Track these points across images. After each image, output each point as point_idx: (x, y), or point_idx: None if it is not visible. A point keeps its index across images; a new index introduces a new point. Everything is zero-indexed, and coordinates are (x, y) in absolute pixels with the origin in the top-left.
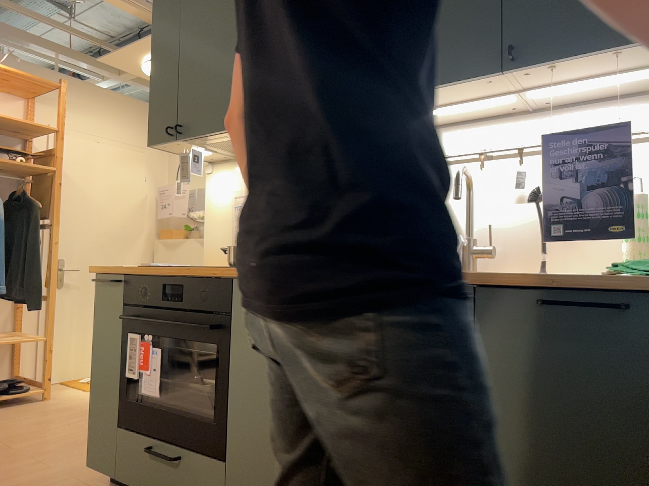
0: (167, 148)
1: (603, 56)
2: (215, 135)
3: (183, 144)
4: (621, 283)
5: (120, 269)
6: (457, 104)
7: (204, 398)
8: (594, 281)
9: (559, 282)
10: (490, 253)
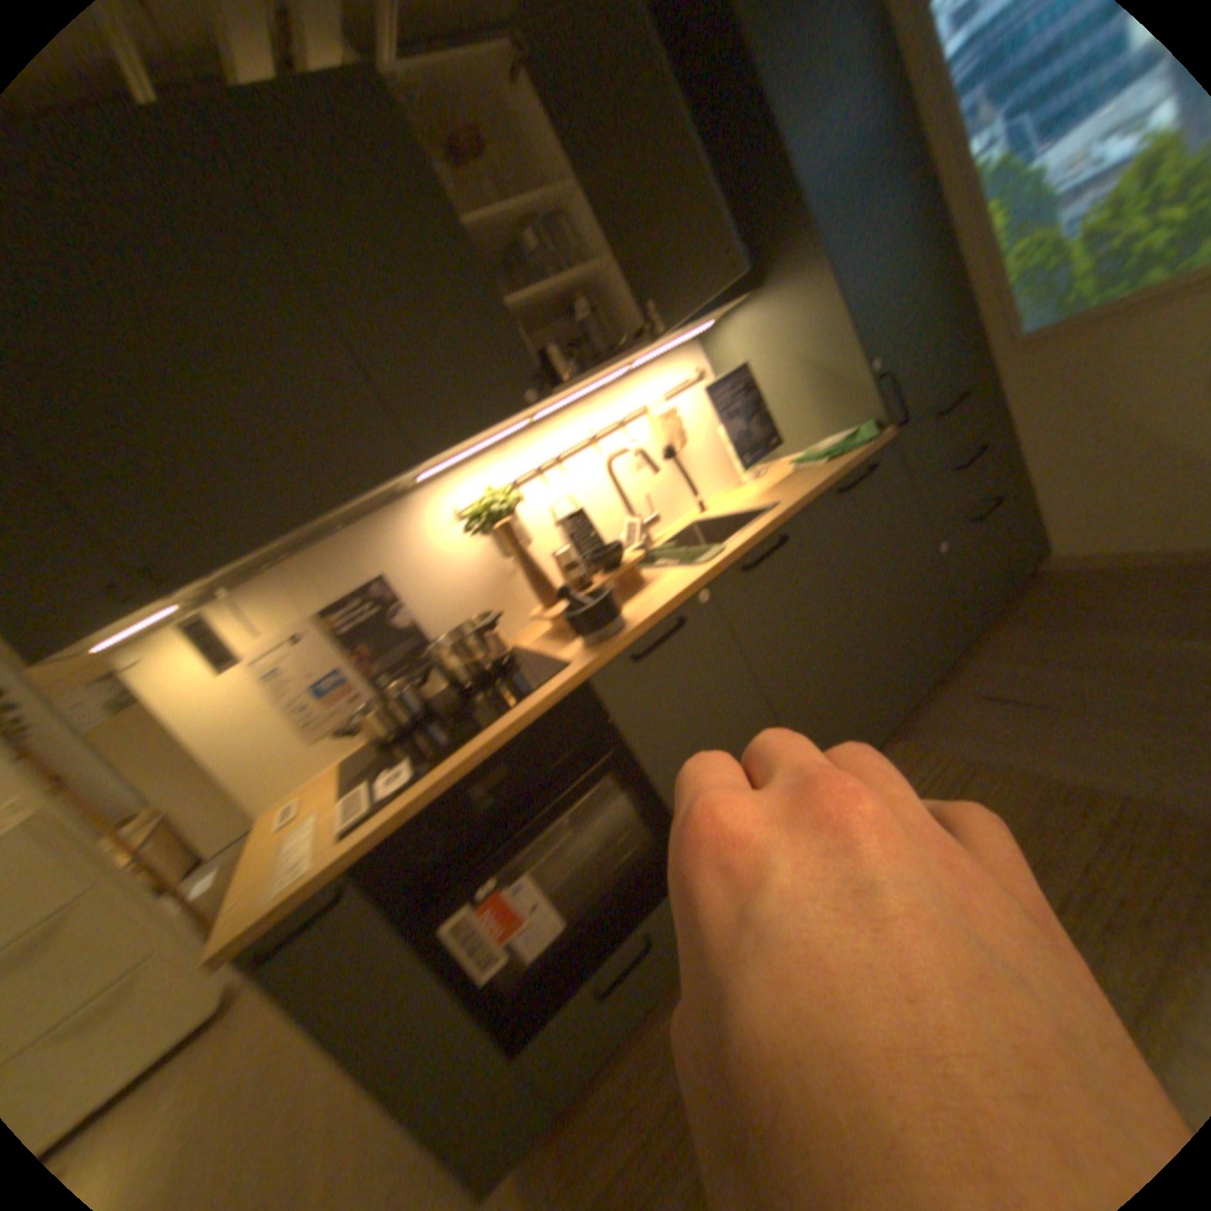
0: (83, 643)
1: (714, 310)
2: (266, 545)
3: (145, 608)
4: (859, 454)
5: (335, 867)
6: (590, 382)
7: (608, 852)
8: (847, 461)
9: (844, 470)
10: (656, 517)
